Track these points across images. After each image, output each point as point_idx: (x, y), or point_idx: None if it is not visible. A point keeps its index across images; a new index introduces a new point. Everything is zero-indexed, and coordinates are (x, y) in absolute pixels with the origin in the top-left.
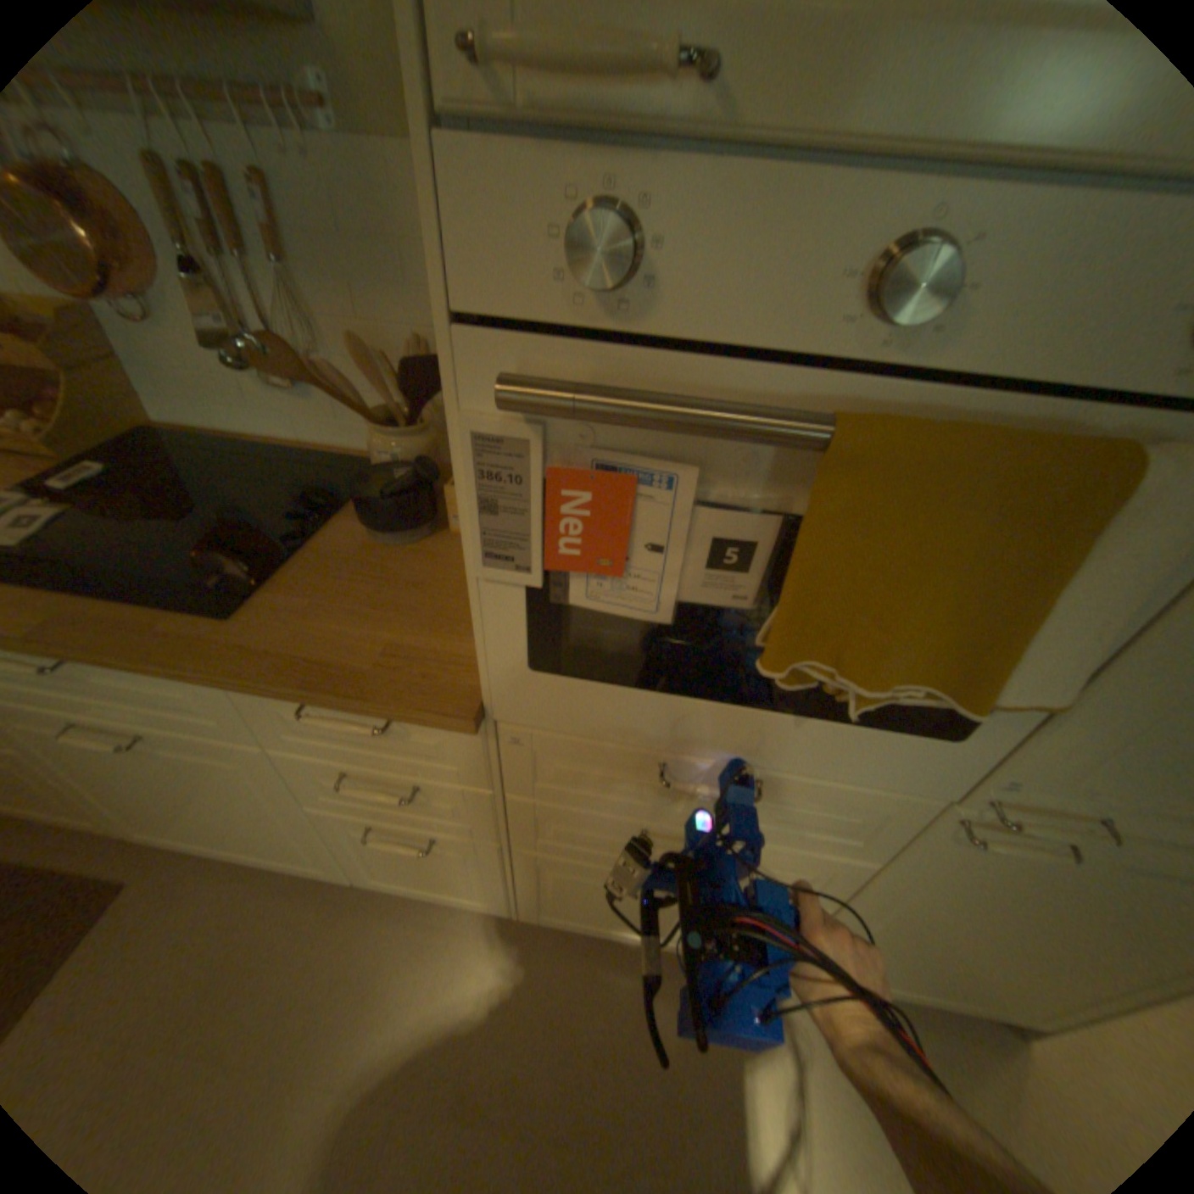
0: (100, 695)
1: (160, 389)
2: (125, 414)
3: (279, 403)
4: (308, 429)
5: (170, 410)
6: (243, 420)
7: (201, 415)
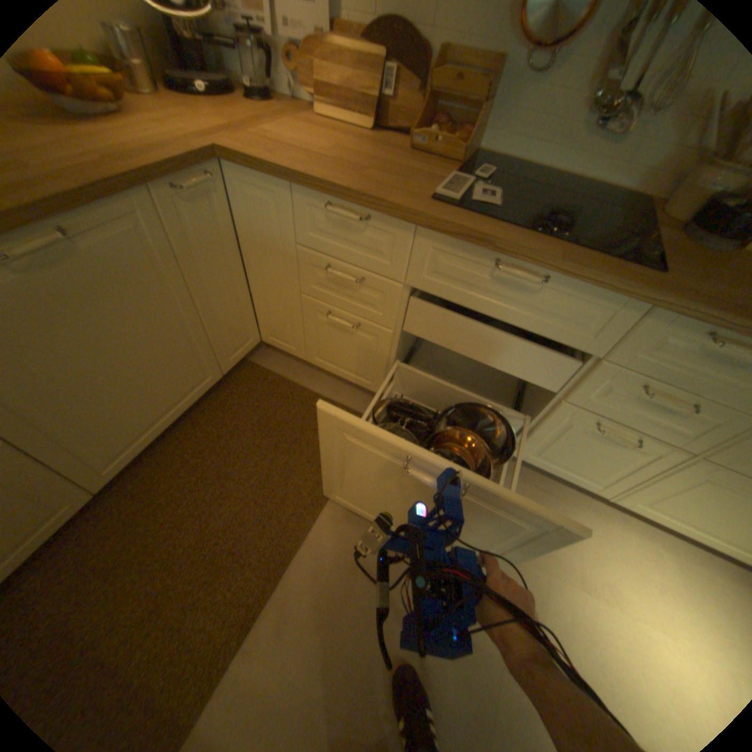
0: (530, 304)
1: (507, 123)
2: (479, 138)
3: (591, 143)
4: (598, 165)
5: (502, 139)
6: (552, 153)
7: (522, 145)
